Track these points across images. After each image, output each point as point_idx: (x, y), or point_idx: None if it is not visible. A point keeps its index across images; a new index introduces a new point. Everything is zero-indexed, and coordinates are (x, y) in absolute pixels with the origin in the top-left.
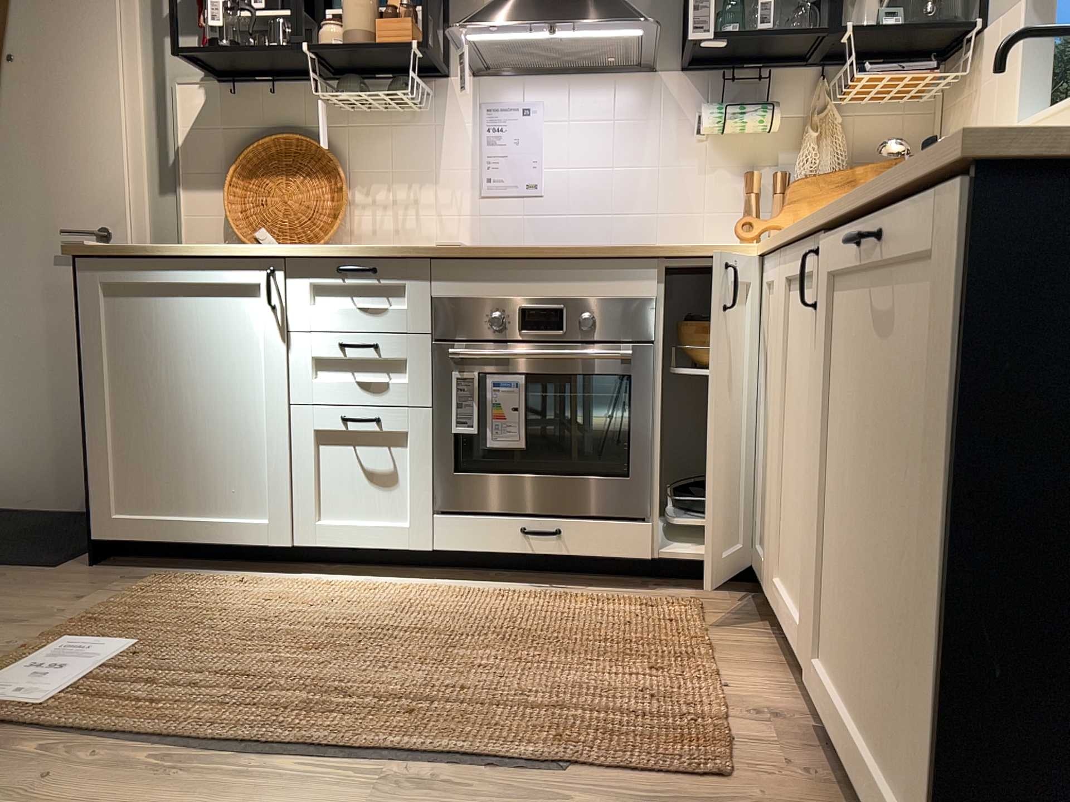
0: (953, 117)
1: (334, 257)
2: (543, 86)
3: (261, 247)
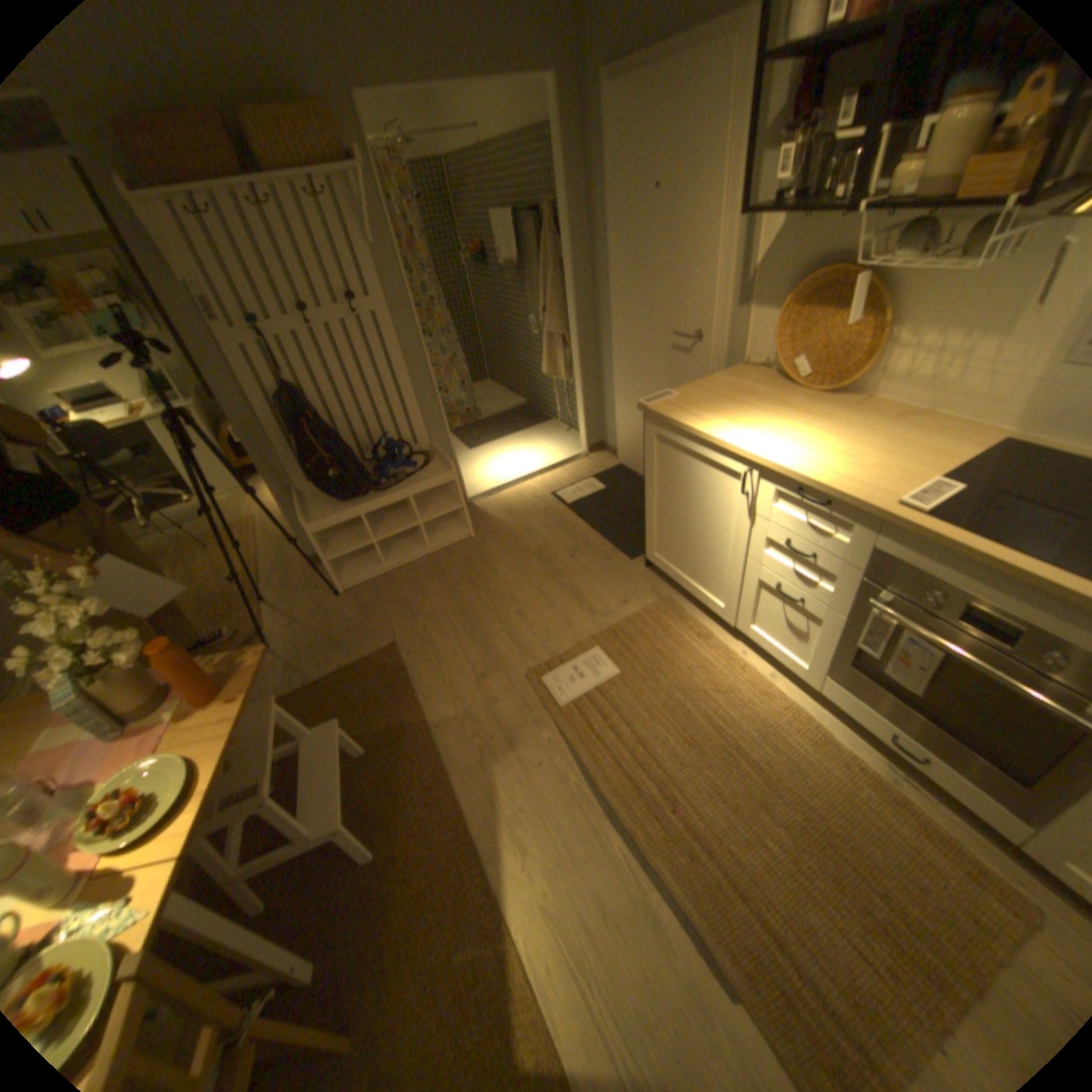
0: None
1: (798, 479)
2: None
3: (747, 448)
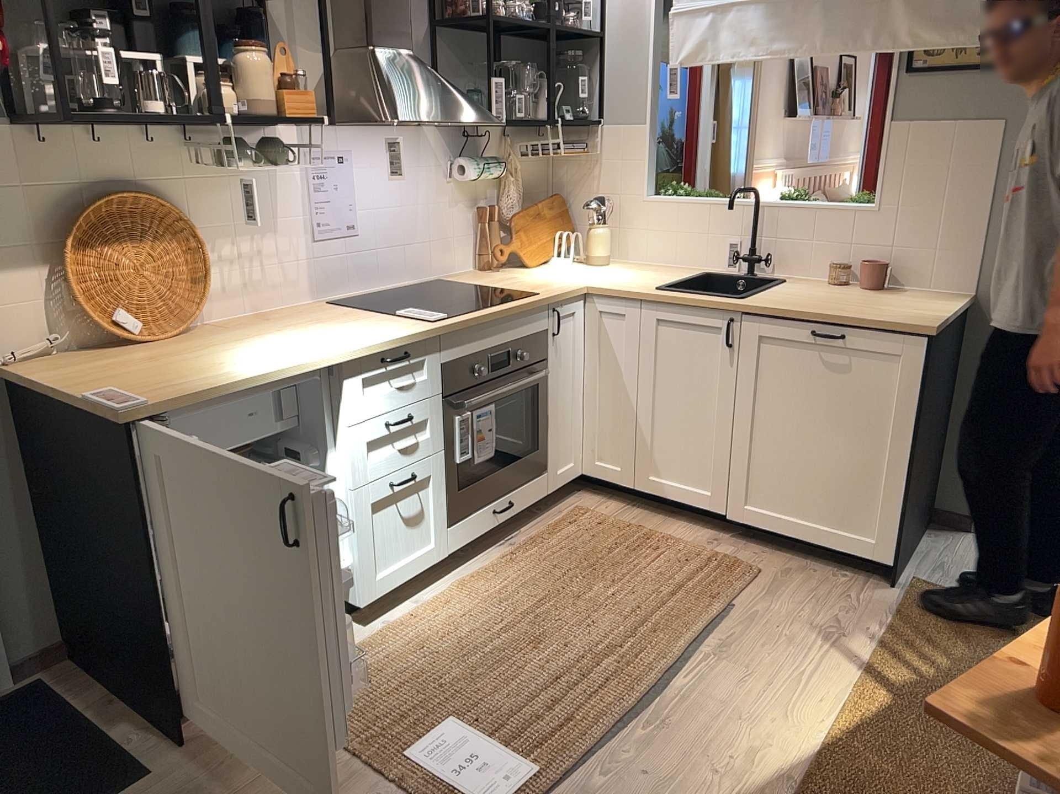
0: (574, 168)
1: (381, 350)
2: (352, 136)
3: (323, 356)
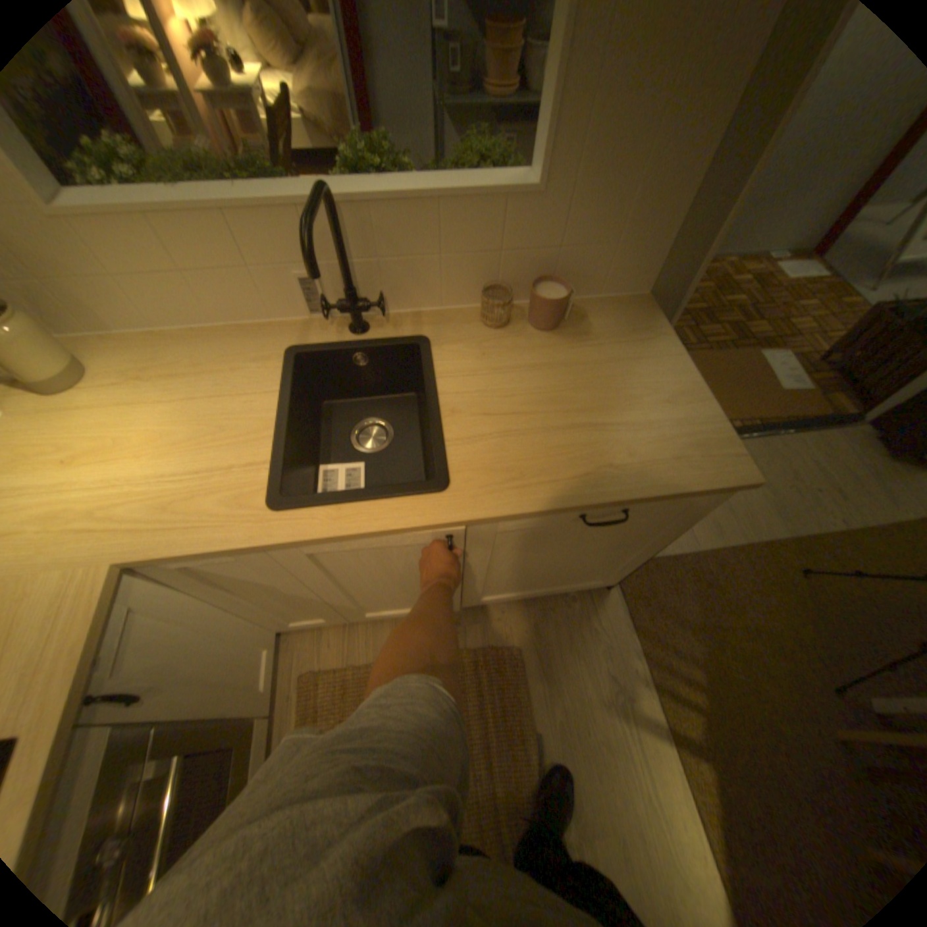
0: None
1: None
2: None
3: None
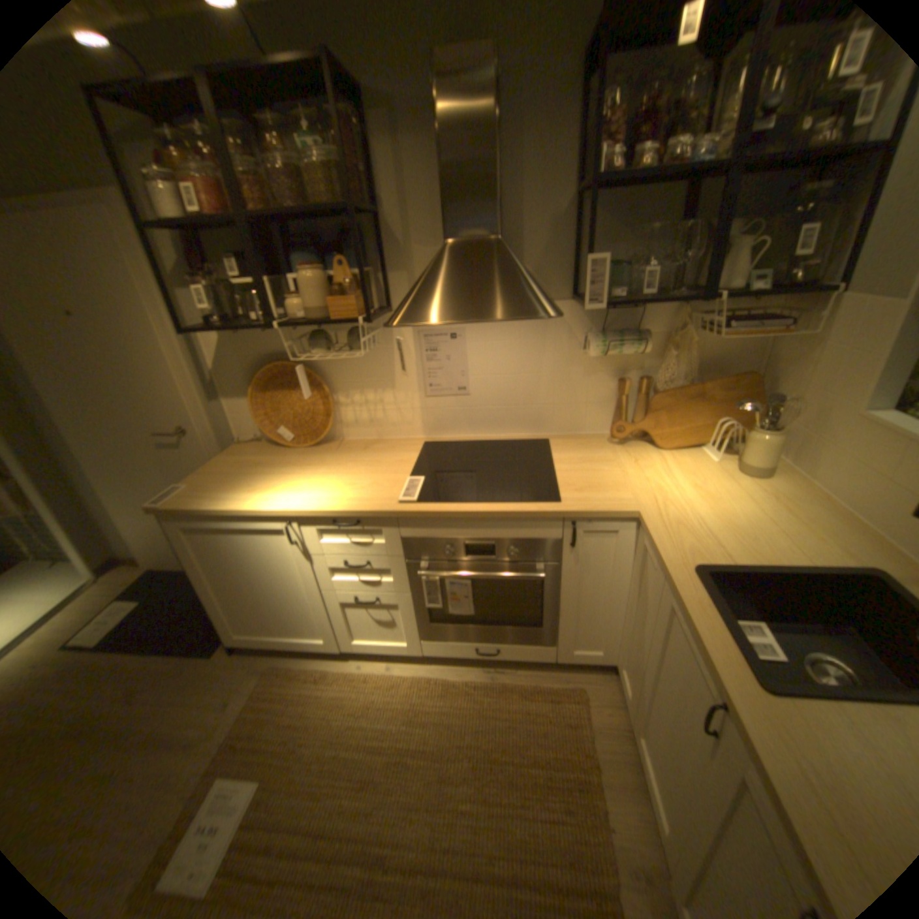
0: (794, 343)
1: (328, 516)
2: None
3: (276, 509)
